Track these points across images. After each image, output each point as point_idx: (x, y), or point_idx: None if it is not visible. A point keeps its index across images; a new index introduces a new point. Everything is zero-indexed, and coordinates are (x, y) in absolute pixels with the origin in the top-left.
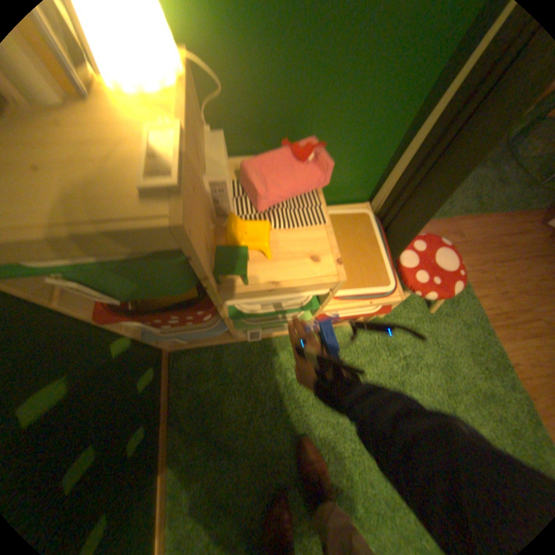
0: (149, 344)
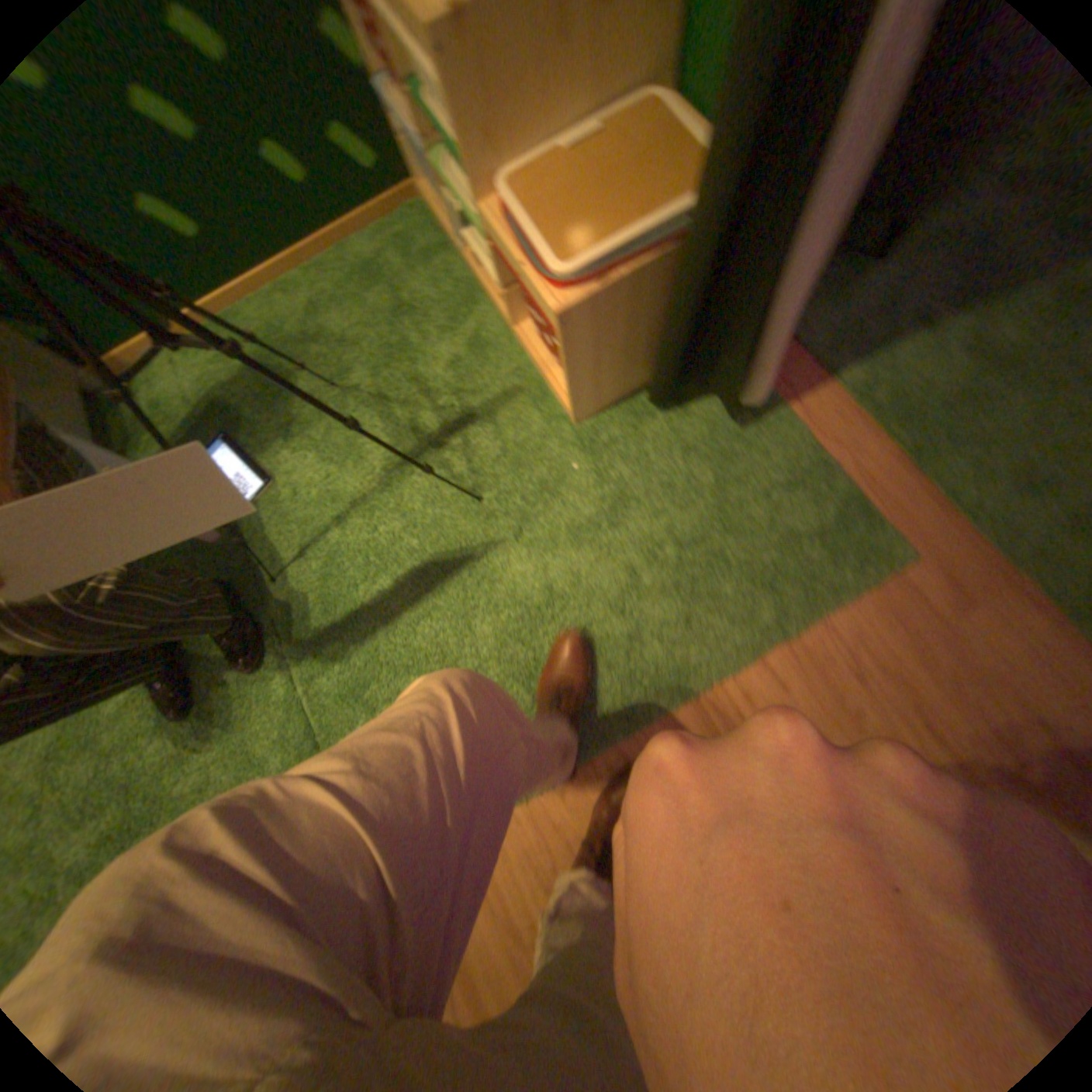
0: (385, 125)
